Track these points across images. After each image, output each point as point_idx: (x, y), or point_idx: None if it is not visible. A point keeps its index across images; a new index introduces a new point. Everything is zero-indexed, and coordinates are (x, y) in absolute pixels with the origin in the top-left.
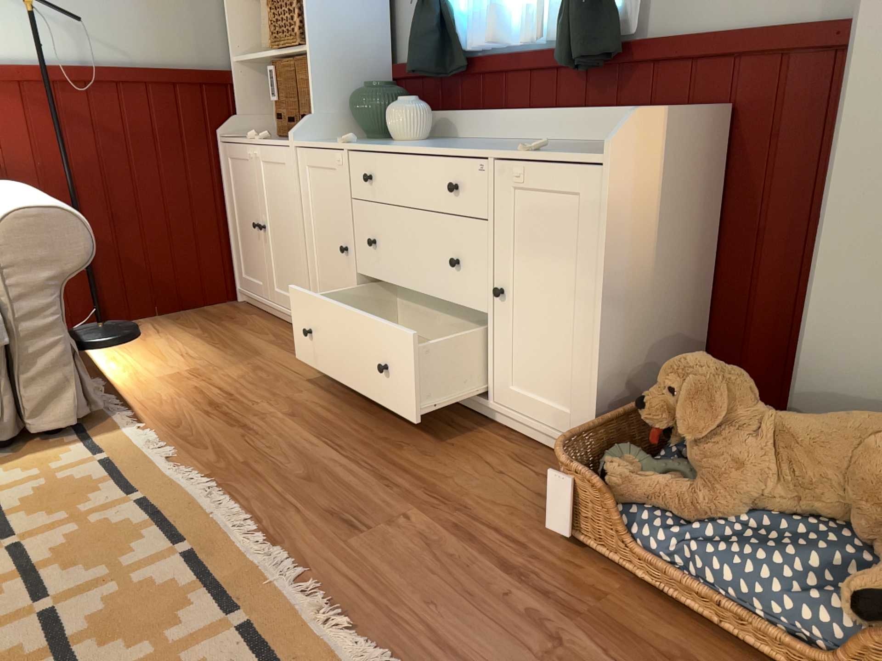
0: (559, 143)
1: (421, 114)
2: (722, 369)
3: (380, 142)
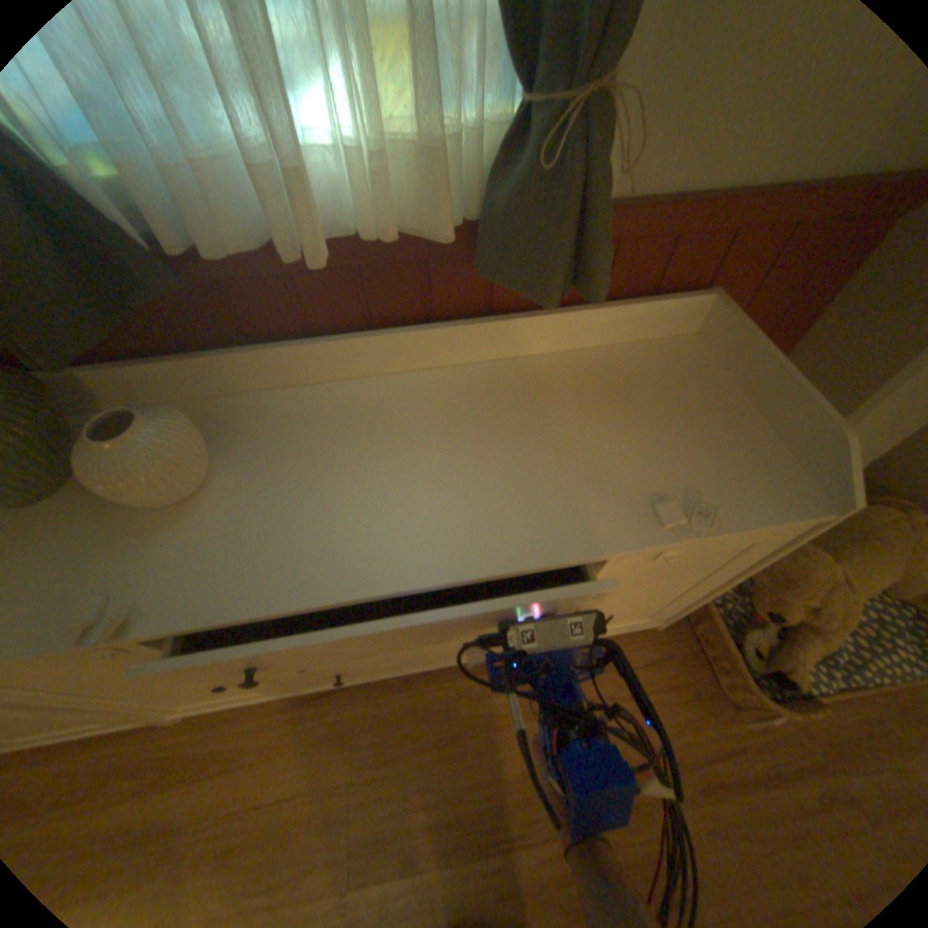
0: (492, 377)
1: (191, 434)
2: (822, 563)
3: (138, 530)
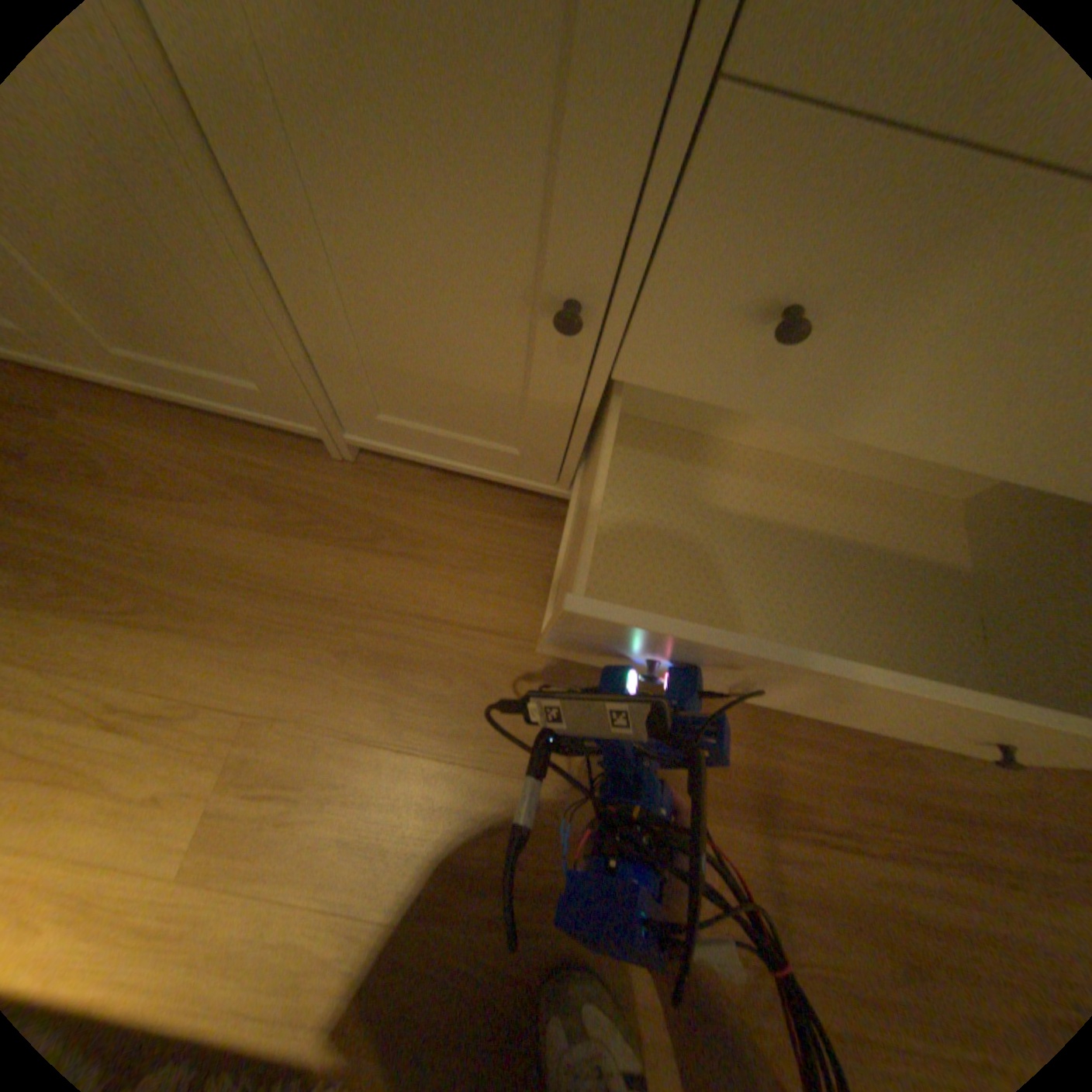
0: None
1: None
2: None
3: None
